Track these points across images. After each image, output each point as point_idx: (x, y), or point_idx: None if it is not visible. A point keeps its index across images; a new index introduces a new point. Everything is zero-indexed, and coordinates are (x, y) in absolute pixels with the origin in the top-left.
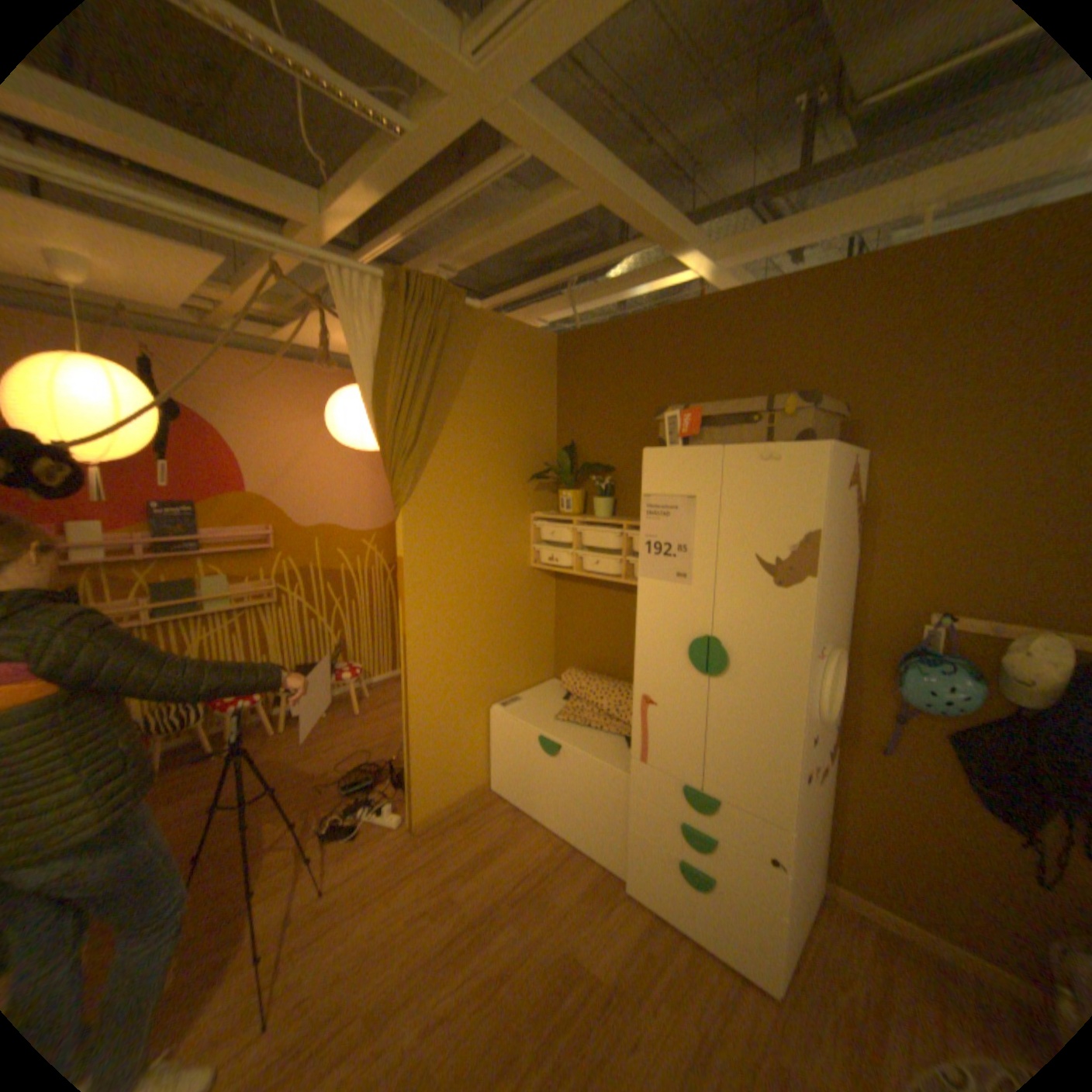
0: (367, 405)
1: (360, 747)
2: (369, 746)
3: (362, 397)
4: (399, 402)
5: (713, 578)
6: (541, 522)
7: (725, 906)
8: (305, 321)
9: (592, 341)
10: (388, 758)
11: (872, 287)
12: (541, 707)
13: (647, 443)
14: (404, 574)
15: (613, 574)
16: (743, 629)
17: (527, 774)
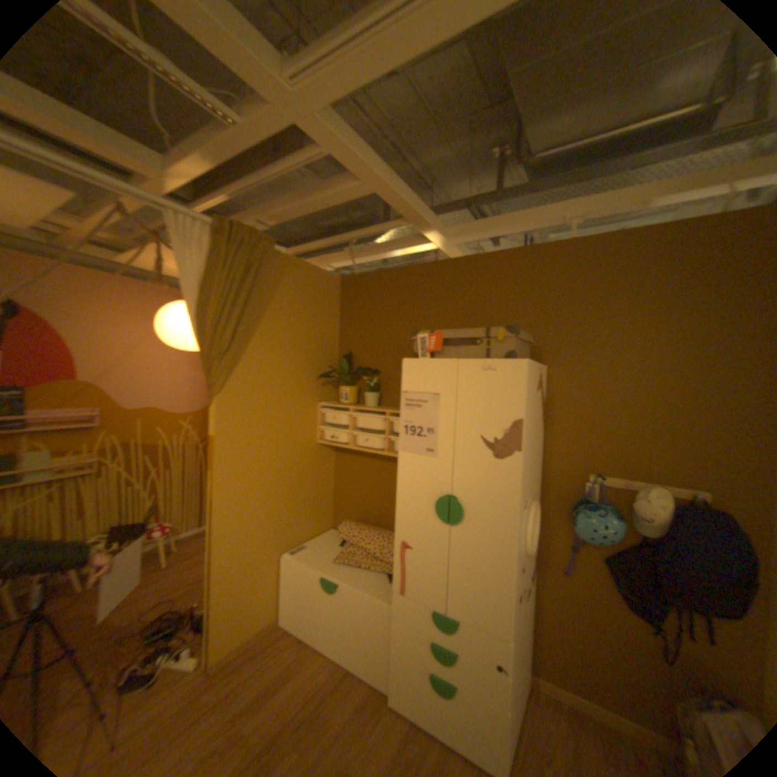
0: (190, 316)
1: (164, 597)
2: (172, 596)
3: (187, 310)
4: (218, 316)
5: (452, 452)
6: (325, 409)
7: (463, 708)
8: (143, 250)
9: (365, 283)
10: (189, 606)
11: (544, 265)
12: (322, 553)
13: (403, 355)
14: (213, 450)
15: (379, 448)
16: (472, 489)
17: (309, 611)
